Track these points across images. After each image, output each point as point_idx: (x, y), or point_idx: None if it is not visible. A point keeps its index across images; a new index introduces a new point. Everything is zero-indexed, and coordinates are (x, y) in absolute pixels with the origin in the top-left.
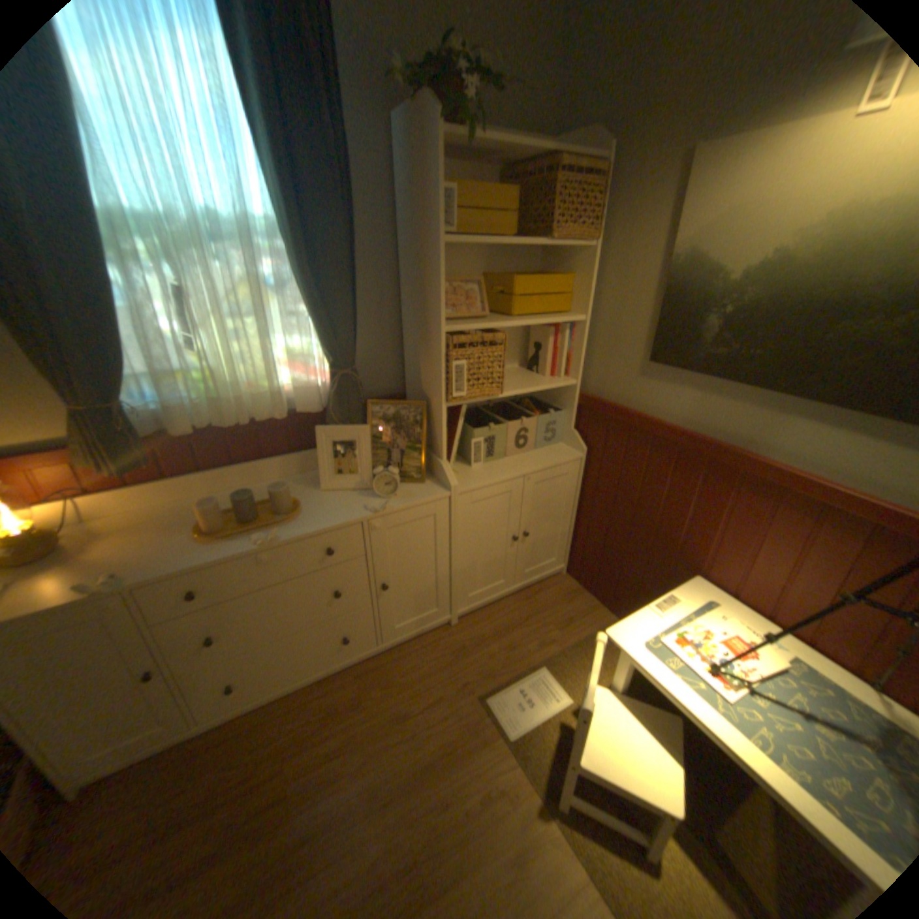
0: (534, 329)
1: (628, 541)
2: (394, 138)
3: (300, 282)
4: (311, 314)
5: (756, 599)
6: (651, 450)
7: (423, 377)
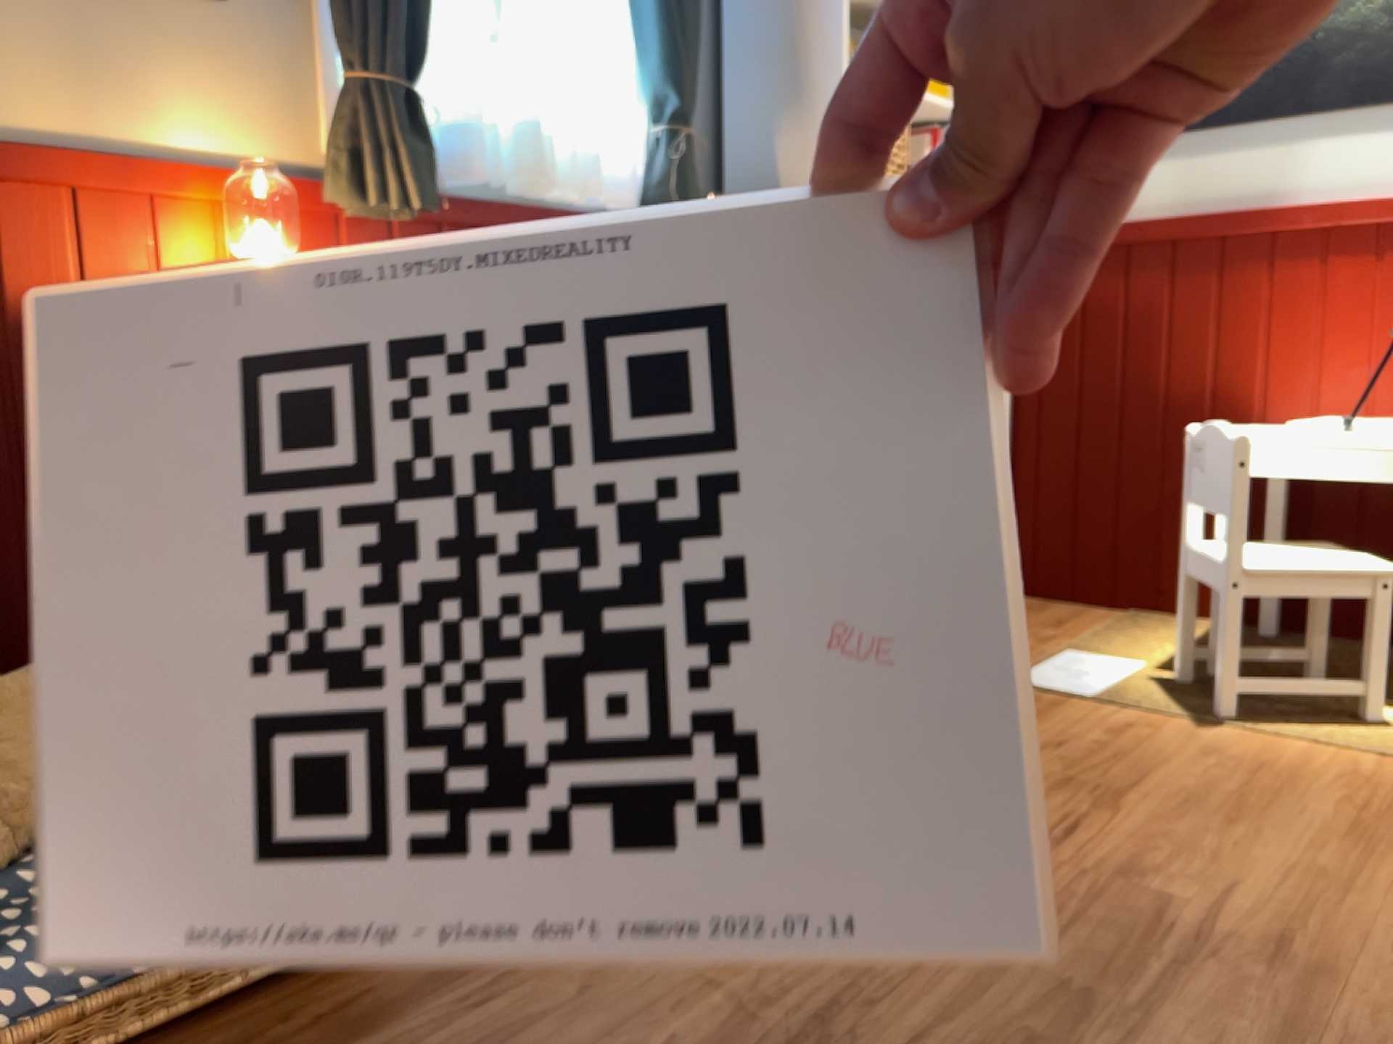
0: None
1: (1118, 446)
2: None
3: None
4: (648, 33)
5: (1338, 412)
6: (1126, 273)
7: (784, 169)
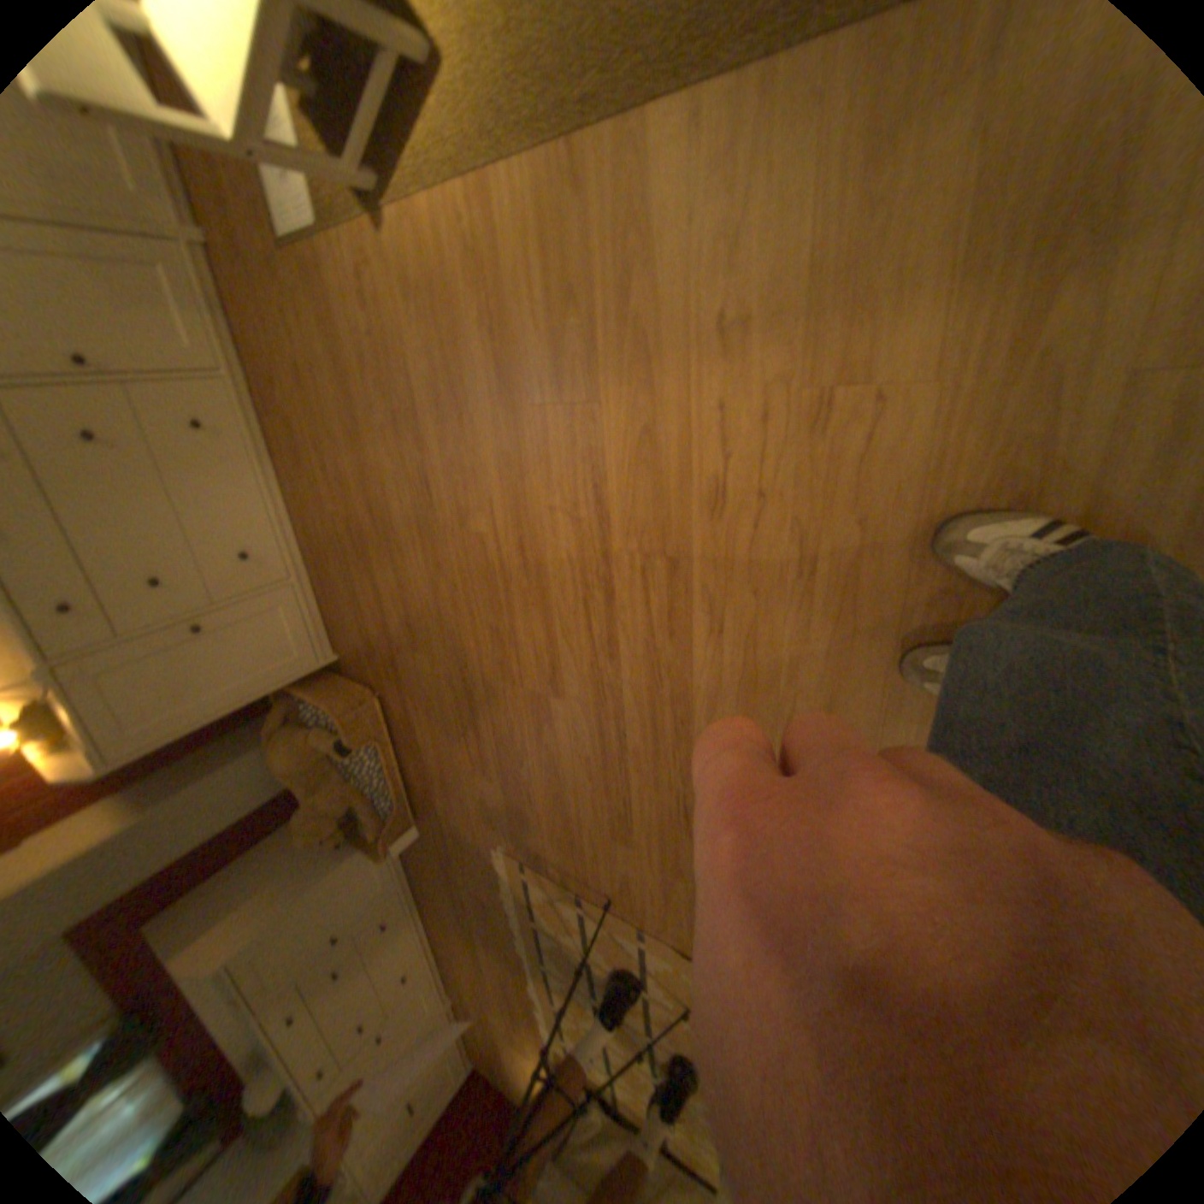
0: None
1: None
2: None
3: None
4: None
5: None
6: None
7: None
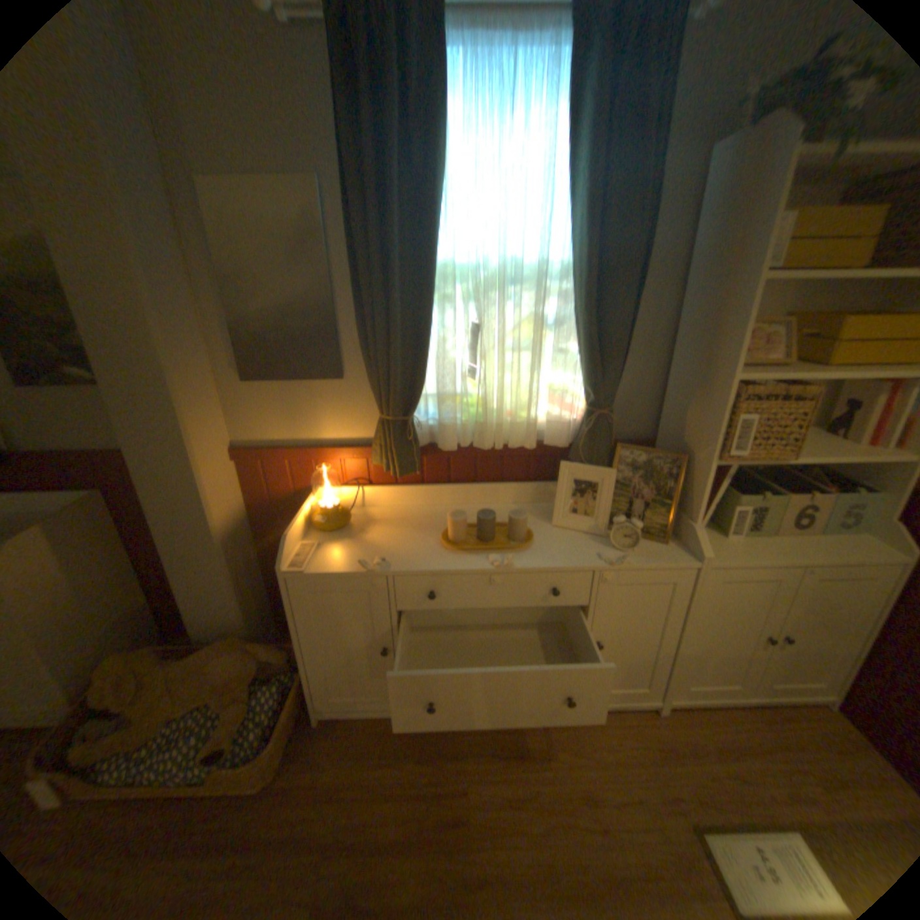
0: (848, 381)
1: None
2: (709, 170)
3: (580, 321)
4: (582, 352)
5: None
6: None
7: (689, 426)
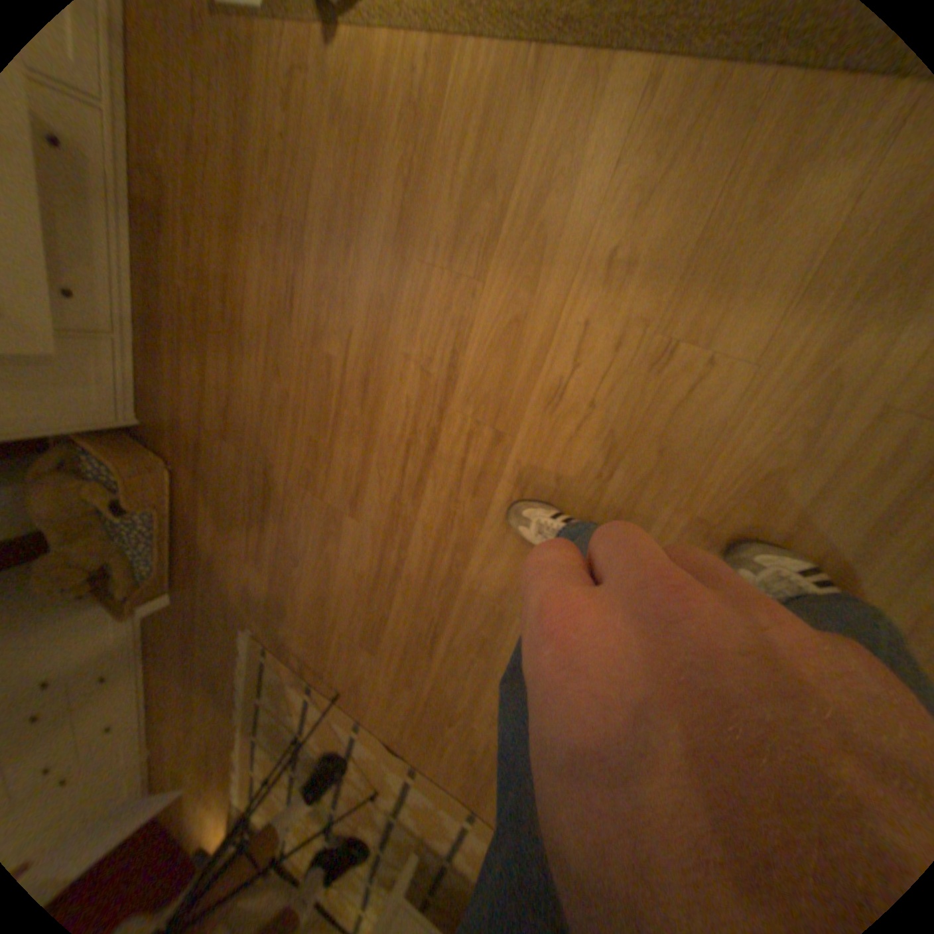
0: None
1: None
2: None
3: None
4: None
5: None
6: None
7: None
